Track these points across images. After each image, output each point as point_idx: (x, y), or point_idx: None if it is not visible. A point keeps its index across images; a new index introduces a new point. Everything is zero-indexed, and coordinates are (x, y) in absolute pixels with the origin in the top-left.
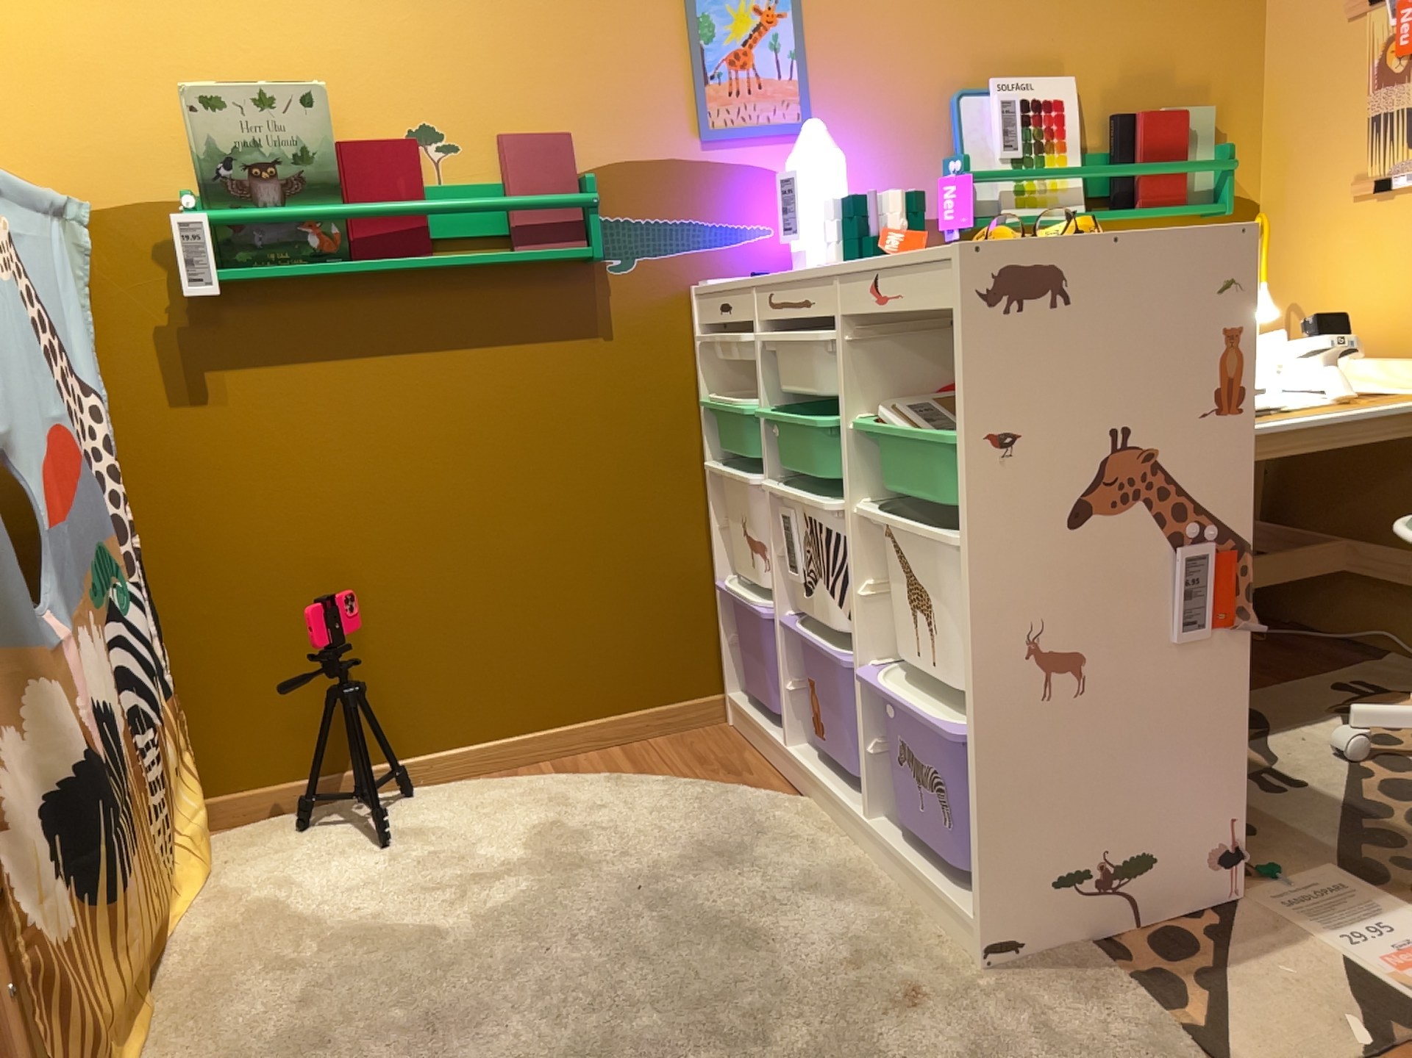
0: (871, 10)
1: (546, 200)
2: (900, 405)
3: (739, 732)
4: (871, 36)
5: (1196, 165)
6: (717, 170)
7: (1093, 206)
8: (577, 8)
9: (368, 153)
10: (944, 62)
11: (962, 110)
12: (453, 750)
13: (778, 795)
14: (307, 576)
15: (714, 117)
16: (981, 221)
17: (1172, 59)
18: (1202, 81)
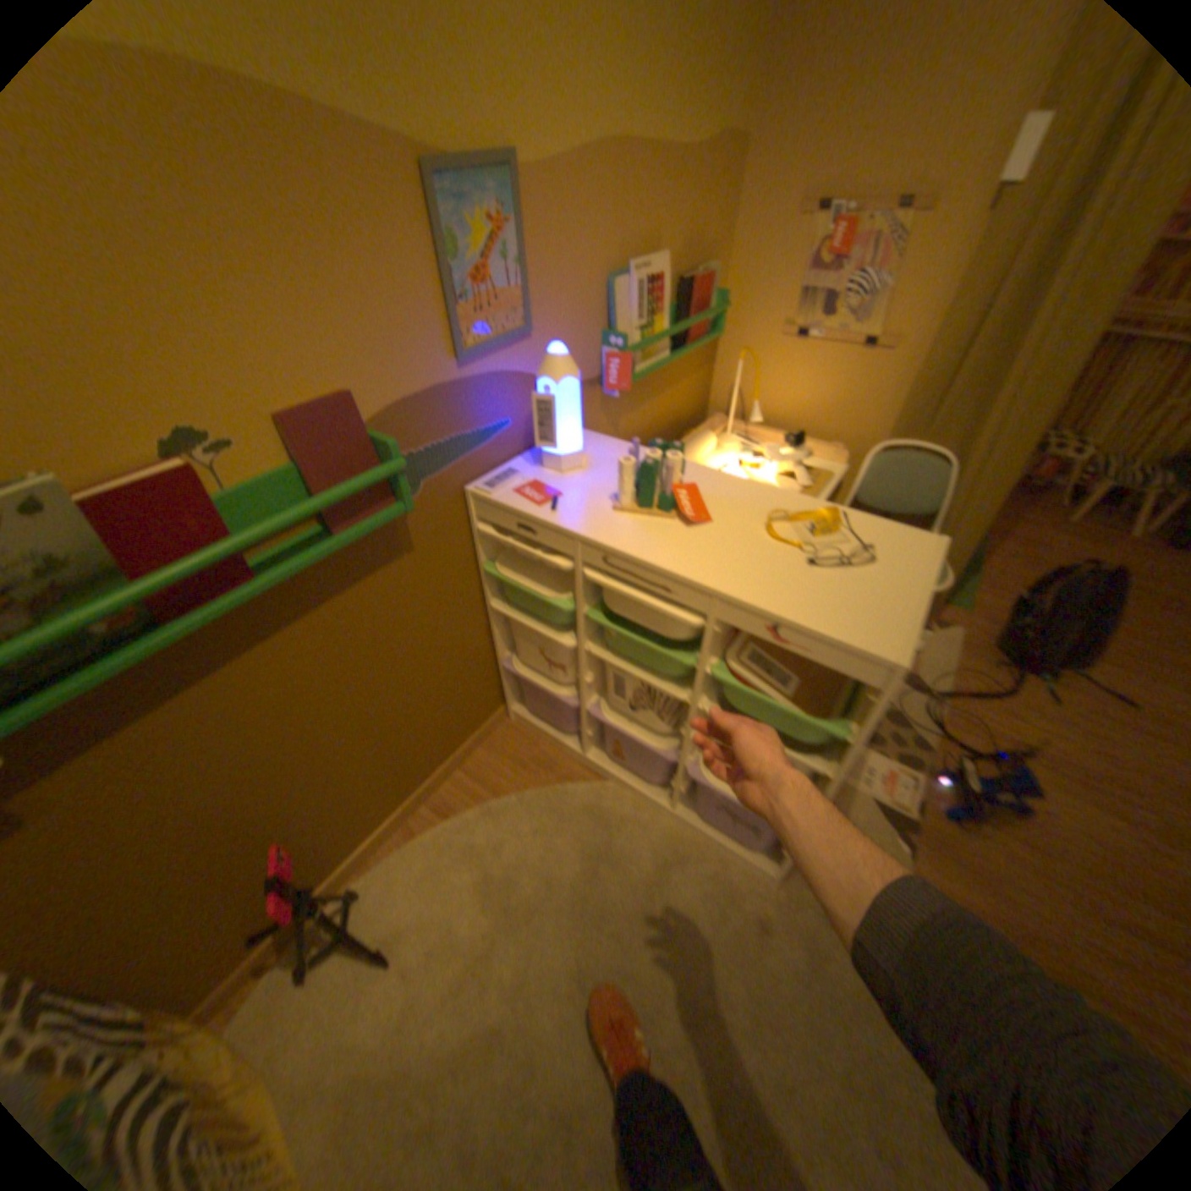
0: (564, 203)
1: (362, 484)
2: (735, 652)
3: (523, 726)
4: (564, 230)
5: (717, 311)
6: (470, 384)
7: (668, 345)
8: (322, 233)
9: (129, 500)
10: (605, 247)
11: (615, 290)
12: (364, 844)
13: (586, 779)
14: (216, 850)
15: (466, 336)
16: (631, 383)
17: (706, 224)
18: (714, 239)
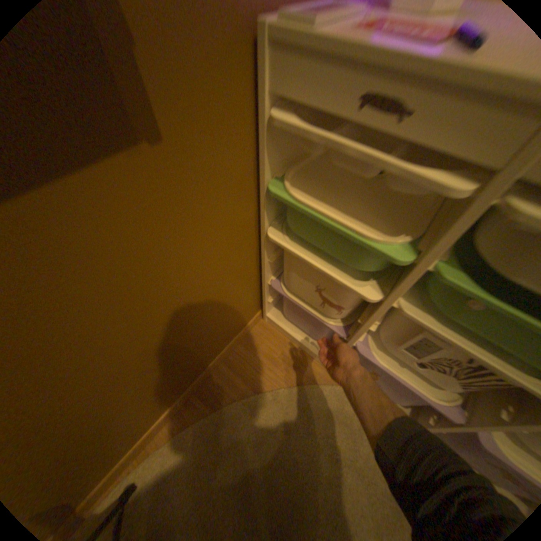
0: None
1: None
2: None
3: (275, 328)
4: None
5: None
6: None
7: None
8: None
9: None
10: None
11: None
12: (142, 439)
13: (329, 381)
14: None
15: None
16: None
17: None
18: None
